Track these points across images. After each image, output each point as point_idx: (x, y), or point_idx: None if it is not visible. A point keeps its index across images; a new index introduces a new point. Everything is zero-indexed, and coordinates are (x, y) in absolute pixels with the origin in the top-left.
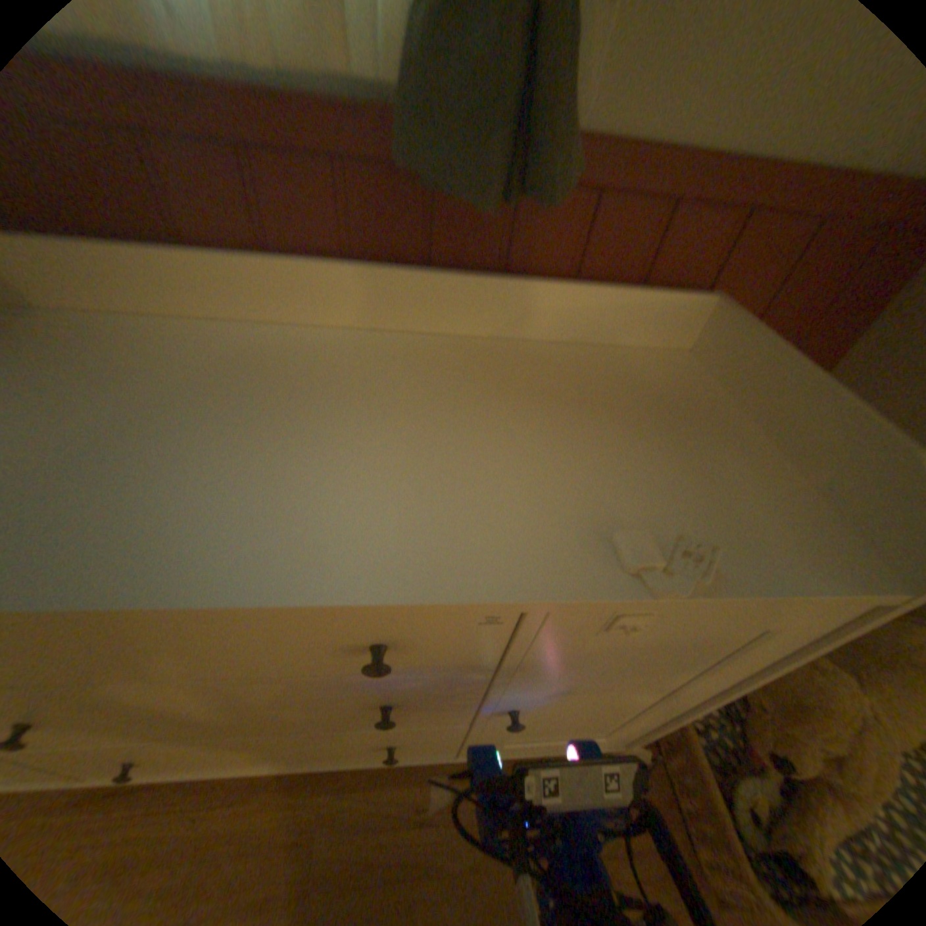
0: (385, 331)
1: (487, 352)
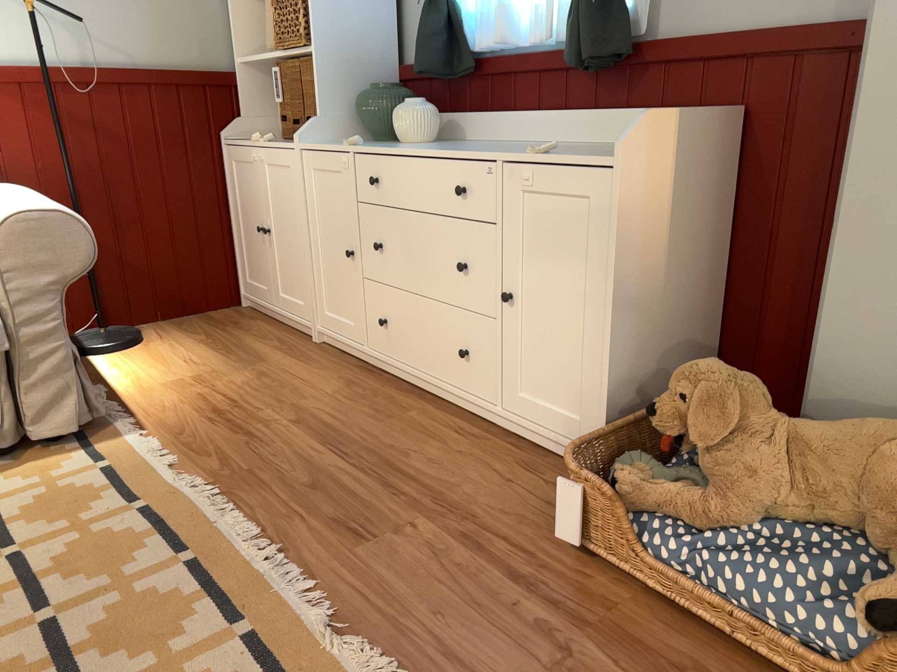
0: (565, 144)
1: (597, 146)
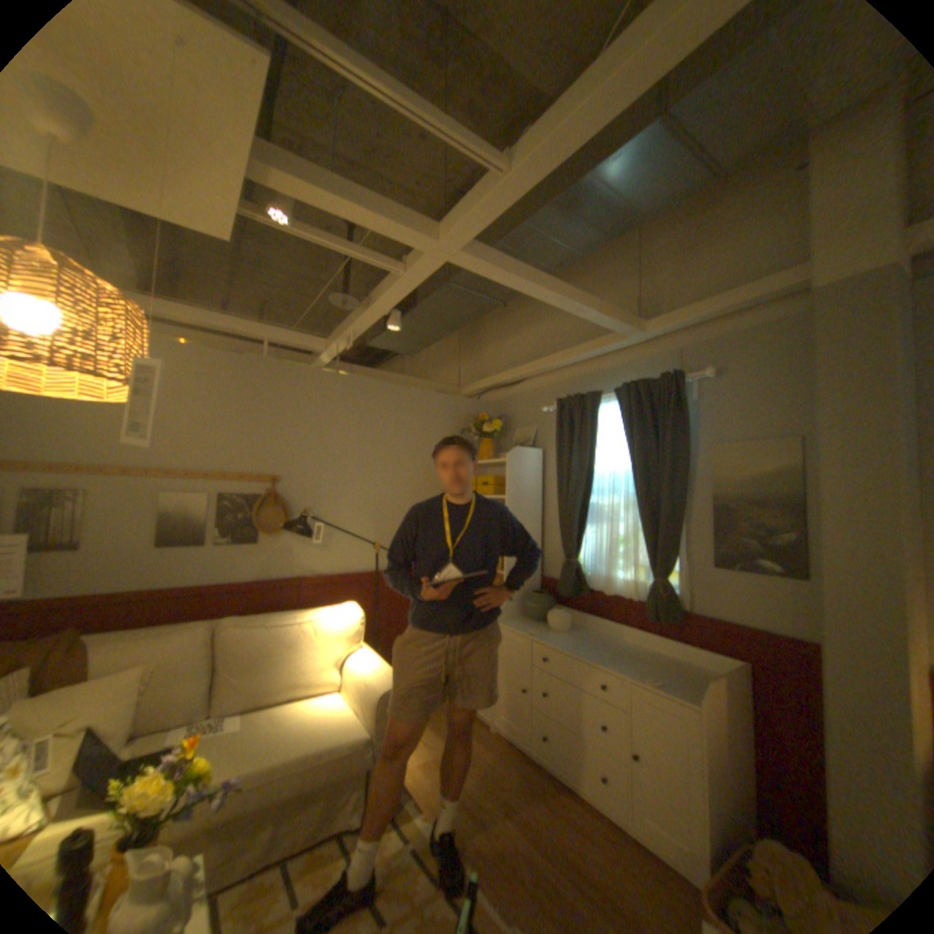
0: (647, 650)
1: (669, 661)
